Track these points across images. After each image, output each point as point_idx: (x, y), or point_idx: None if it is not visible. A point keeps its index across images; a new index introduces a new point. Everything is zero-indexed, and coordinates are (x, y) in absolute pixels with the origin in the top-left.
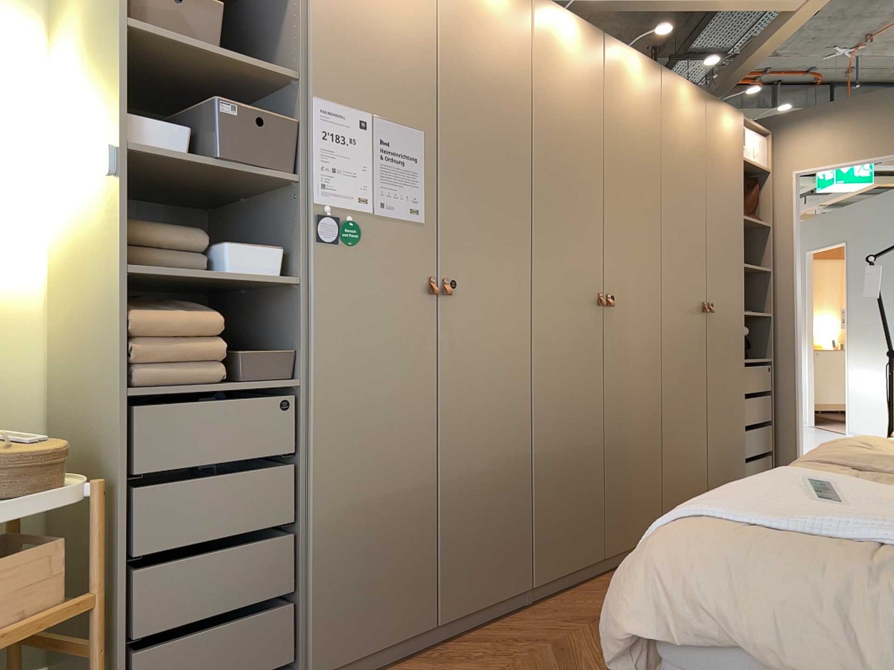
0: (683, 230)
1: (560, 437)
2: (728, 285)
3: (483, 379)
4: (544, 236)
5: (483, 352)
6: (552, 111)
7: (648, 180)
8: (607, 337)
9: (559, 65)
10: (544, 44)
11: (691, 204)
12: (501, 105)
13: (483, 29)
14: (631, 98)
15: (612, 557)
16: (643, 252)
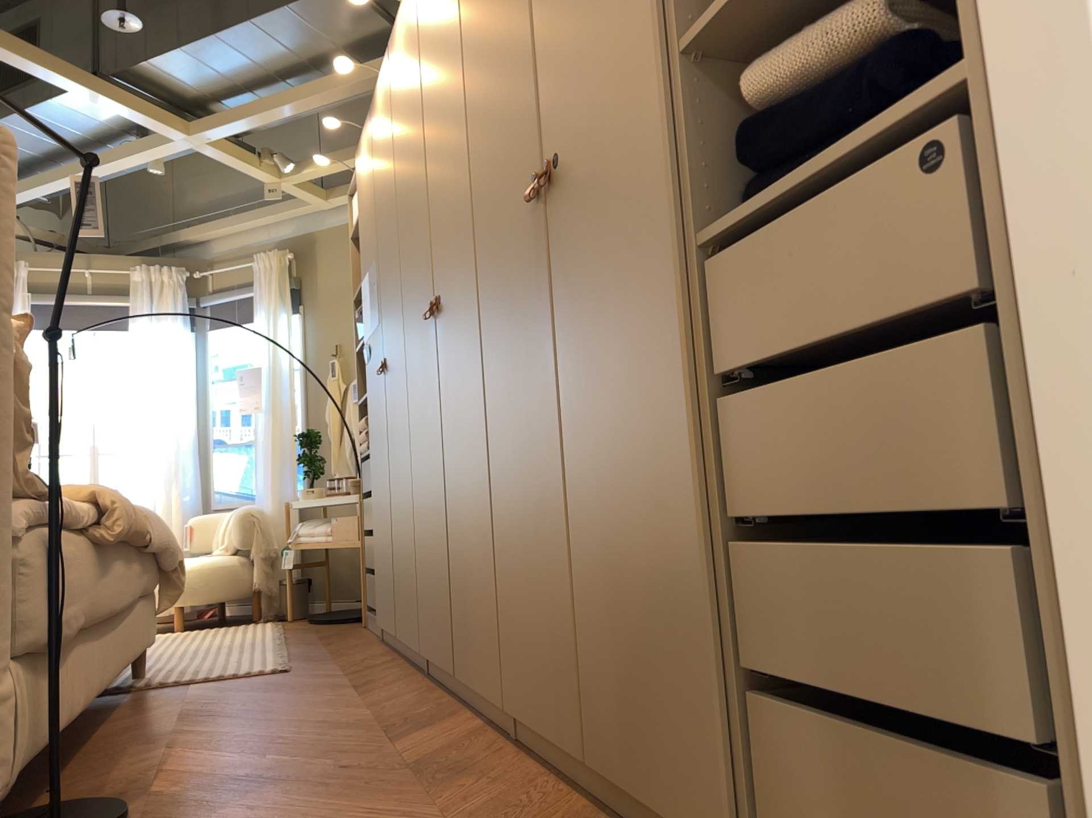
0: (493, 86)
1: (426, 490)
2: (588, 62)
3: (400, 434)
4: (408, 278)
5: (399, 410)
6: (404, 147)
7: (454, 83)
8: (443, 359)
9: (404, 91)
10: (399, 92)
11: (501, 7)
12: (392, 190)
13: (385, 144)
14: (436, 3)
15: (468, 674)
16: (457, 204)
